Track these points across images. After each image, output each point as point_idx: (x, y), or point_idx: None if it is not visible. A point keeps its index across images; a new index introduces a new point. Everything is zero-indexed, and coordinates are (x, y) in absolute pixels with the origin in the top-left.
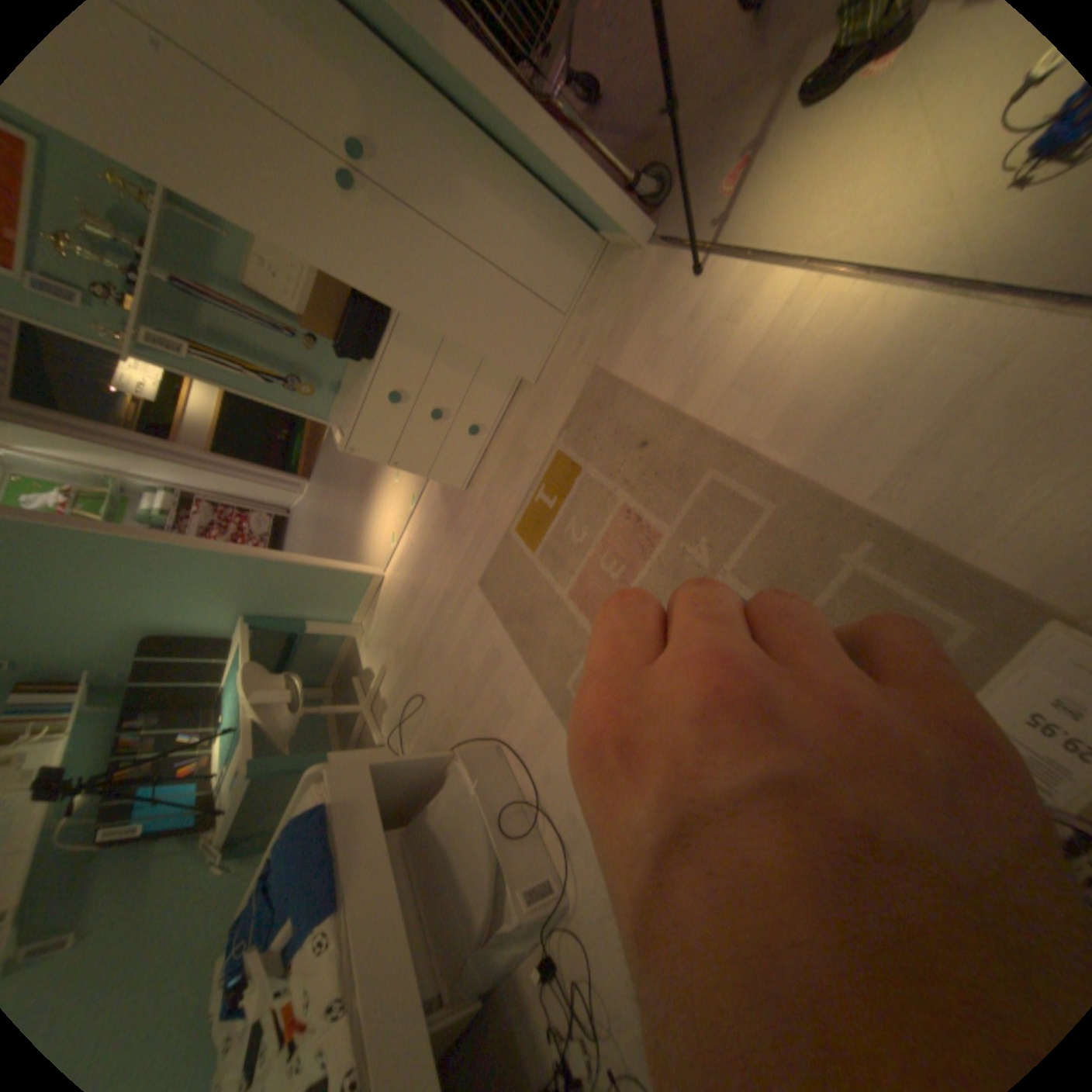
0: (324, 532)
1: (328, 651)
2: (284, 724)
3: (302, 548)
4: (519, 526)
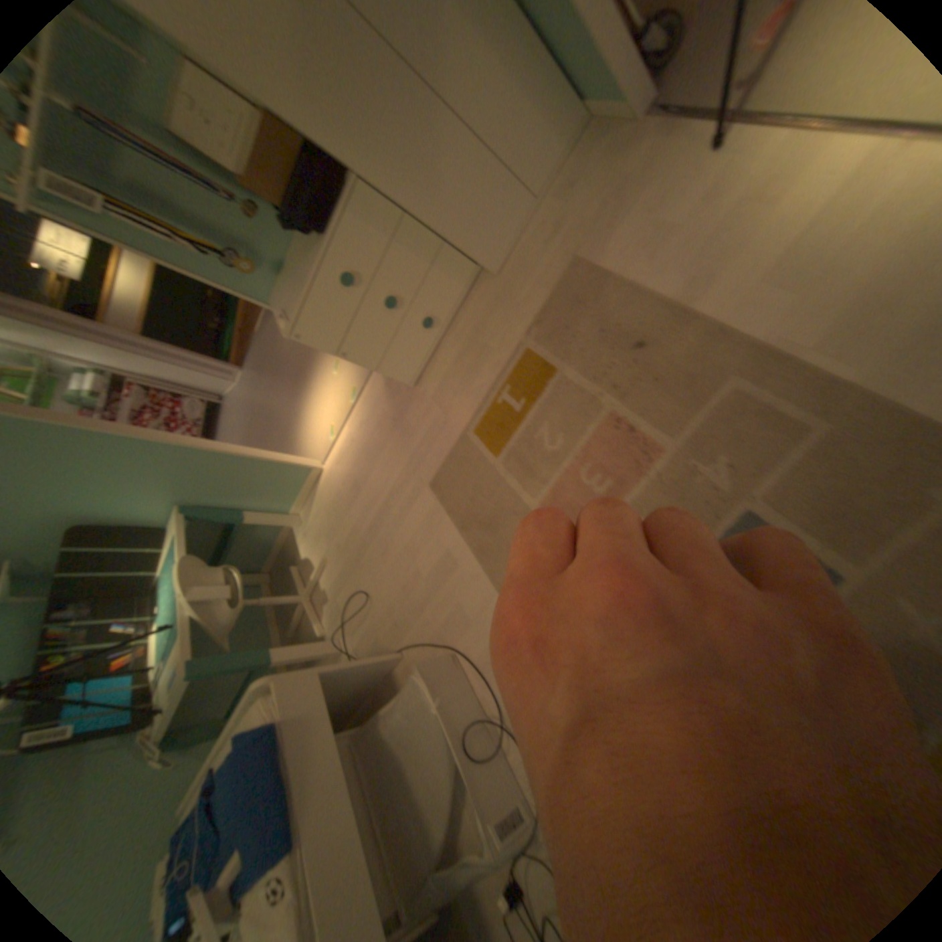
0: (260, 421)
1: (267, 540)
2: (226, 619)
3: (238, 435)
4: (480, 429)
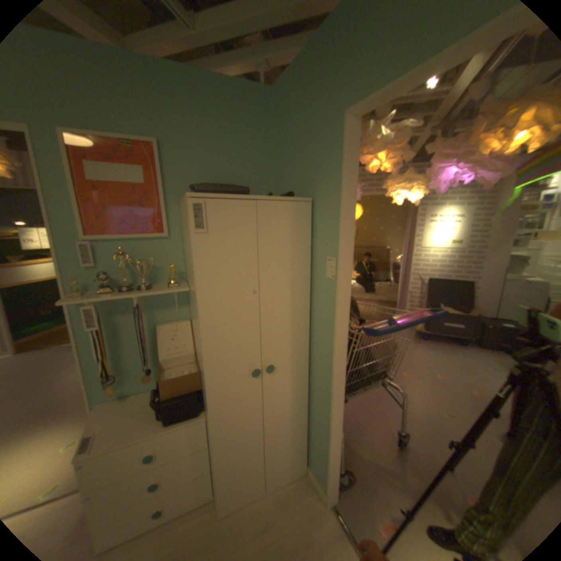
0: None
1: None
2: None
3: None
4: None
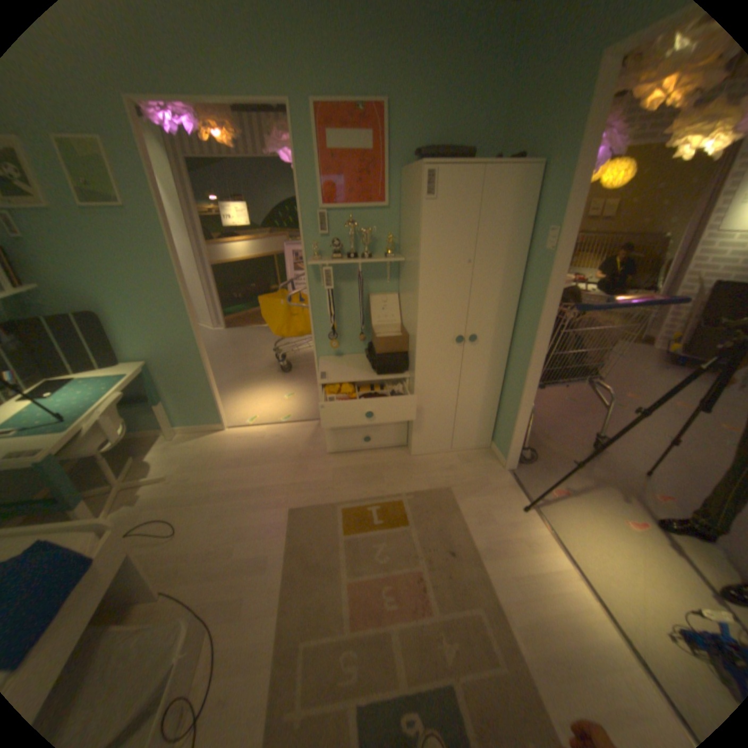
0: None
1: (135, 426)
2: (82, 452)
3: None
4: (346, 513)
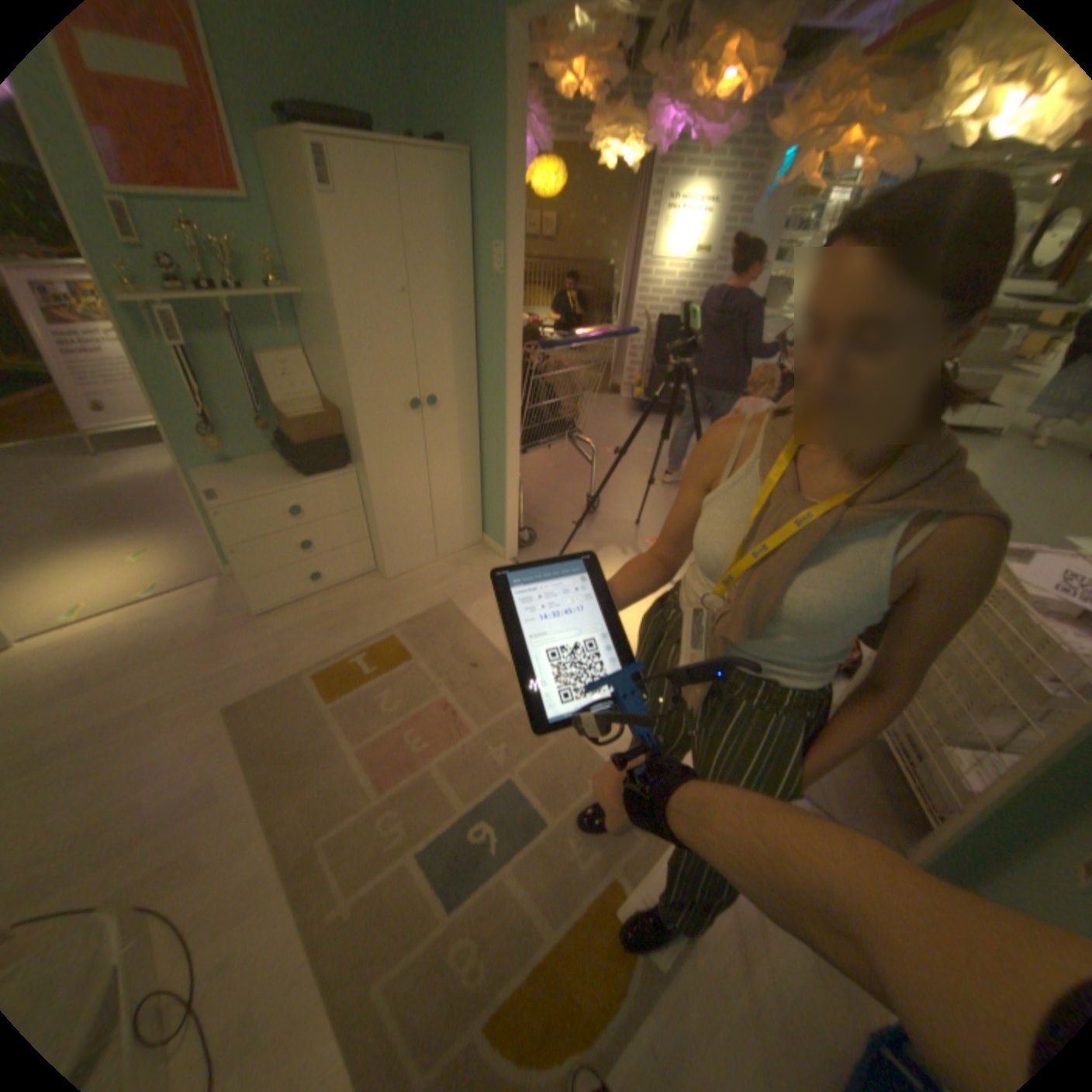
0: None
1: None
2: None
3: None
4: (318, 677)
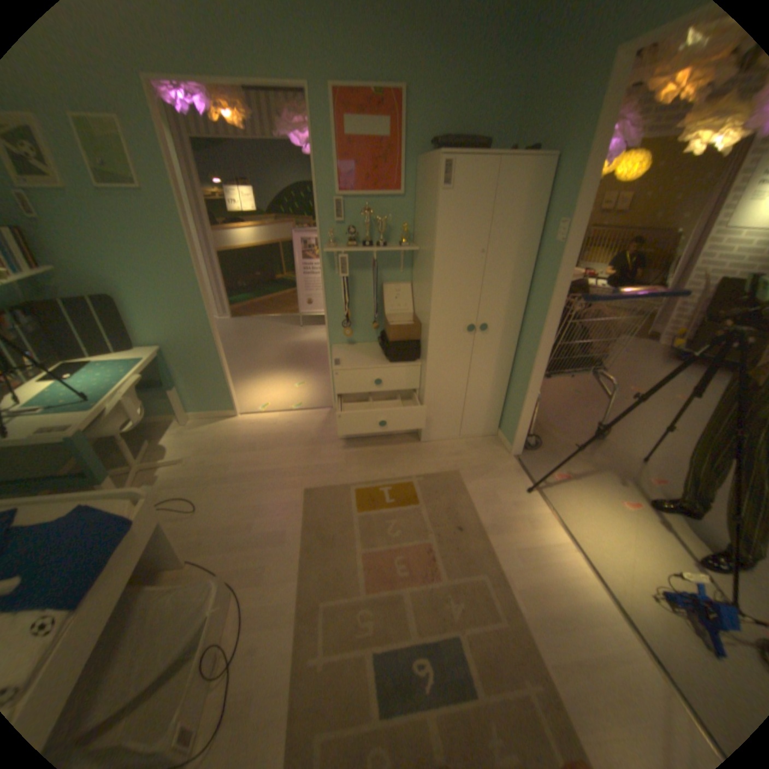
0: None
1: (148, 411)
2: (105, 431)
3: None
4: (359, 492)
